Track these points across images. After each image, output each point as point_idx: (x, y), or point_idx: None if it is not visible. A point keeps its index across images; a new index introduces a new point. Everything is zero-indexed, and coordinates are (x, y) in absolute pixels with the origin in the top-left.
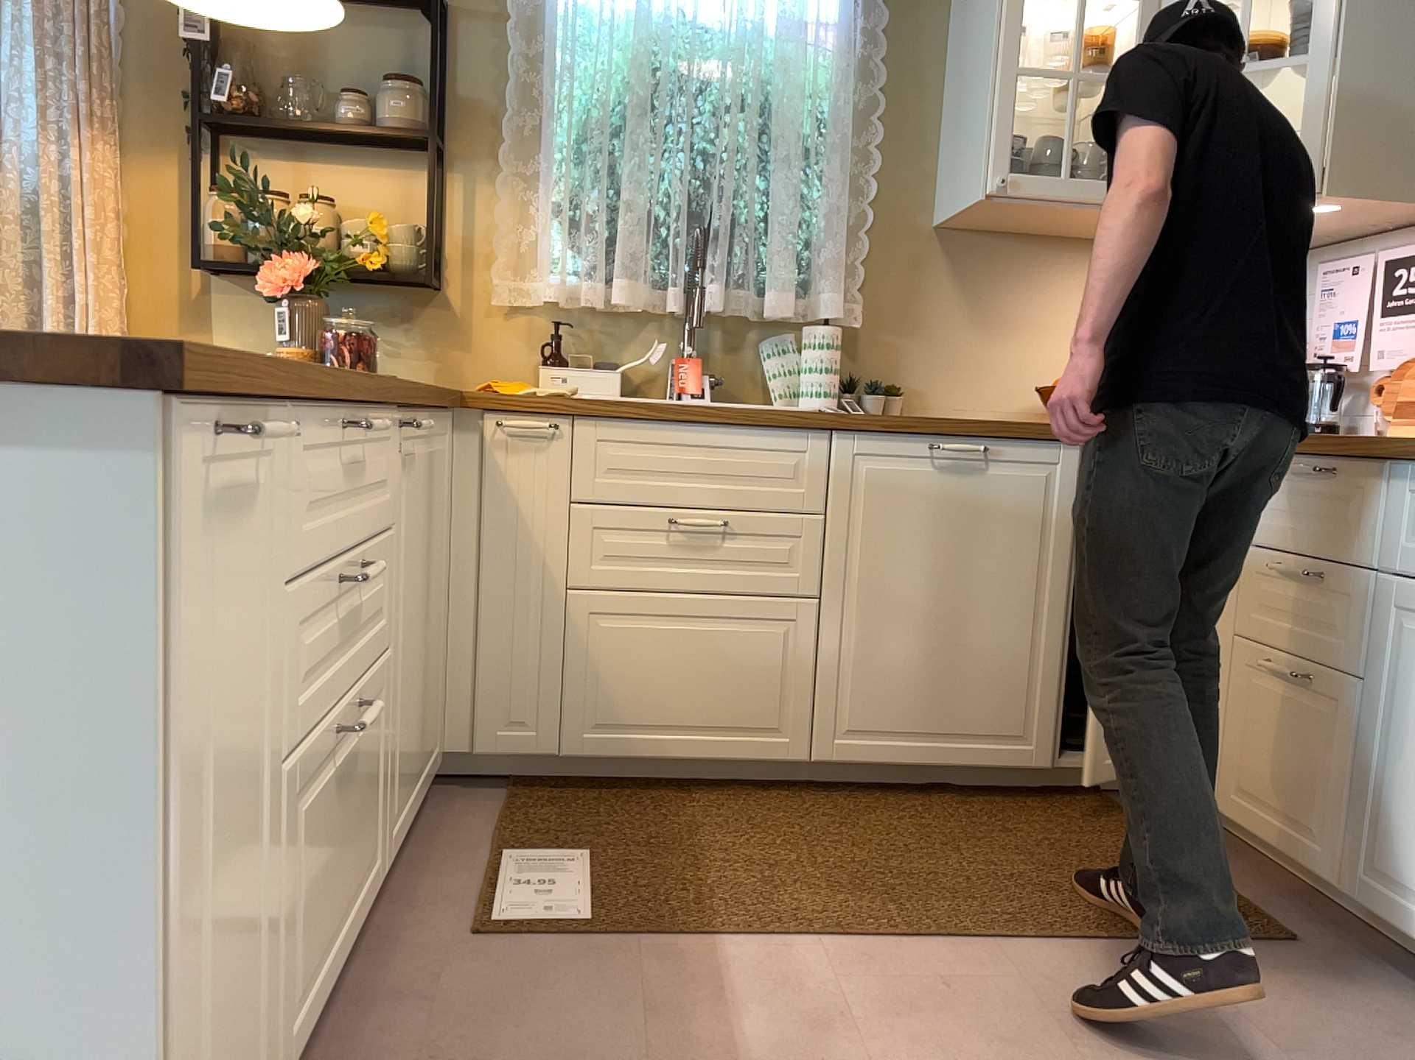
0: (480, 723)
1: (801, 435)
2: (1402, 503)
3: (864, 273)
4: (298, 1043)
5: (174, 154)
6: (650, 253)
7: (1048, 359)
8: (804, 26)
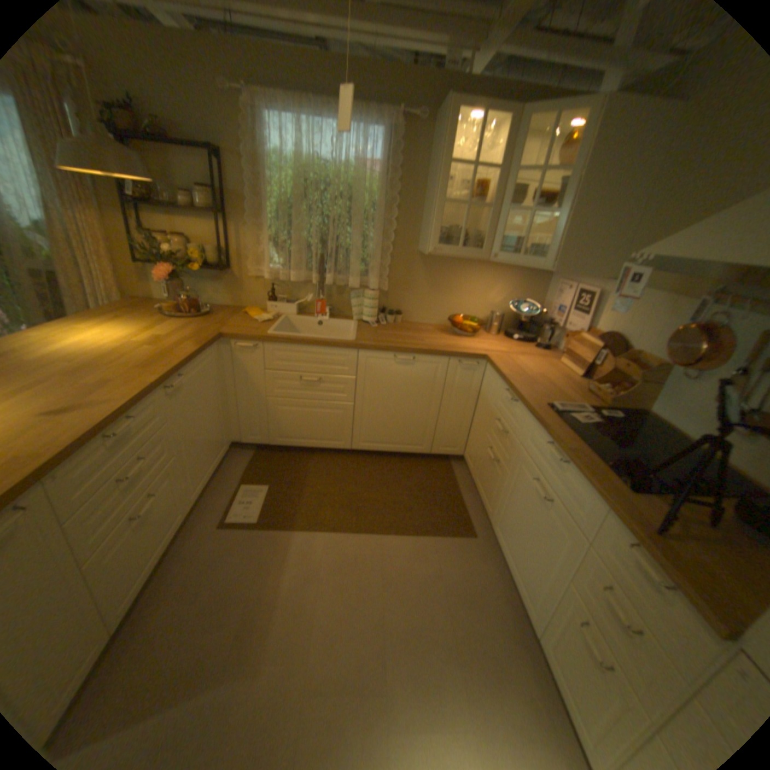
0: (242, 434)
1: (347, 351)
2: (530, 426)
3: (387, 271)
4: (134, 600)
5: (118, 210)
6: (305, 261)
7: (457, 303)
8: (367, 162)
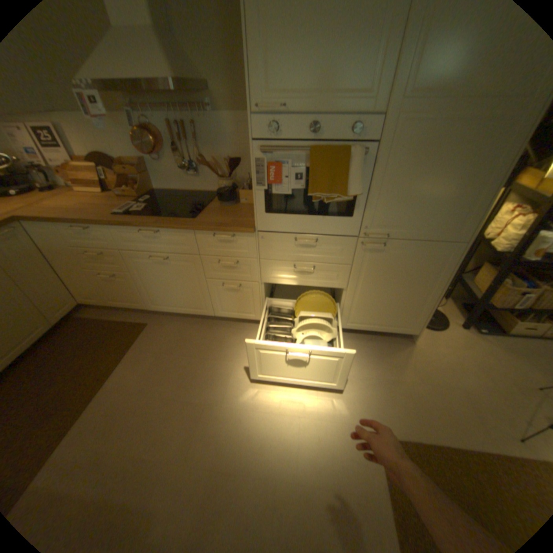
0: None
1: None
2: (115, 234)
3: None
4: None
5: None
6: None
7: None
8: None
